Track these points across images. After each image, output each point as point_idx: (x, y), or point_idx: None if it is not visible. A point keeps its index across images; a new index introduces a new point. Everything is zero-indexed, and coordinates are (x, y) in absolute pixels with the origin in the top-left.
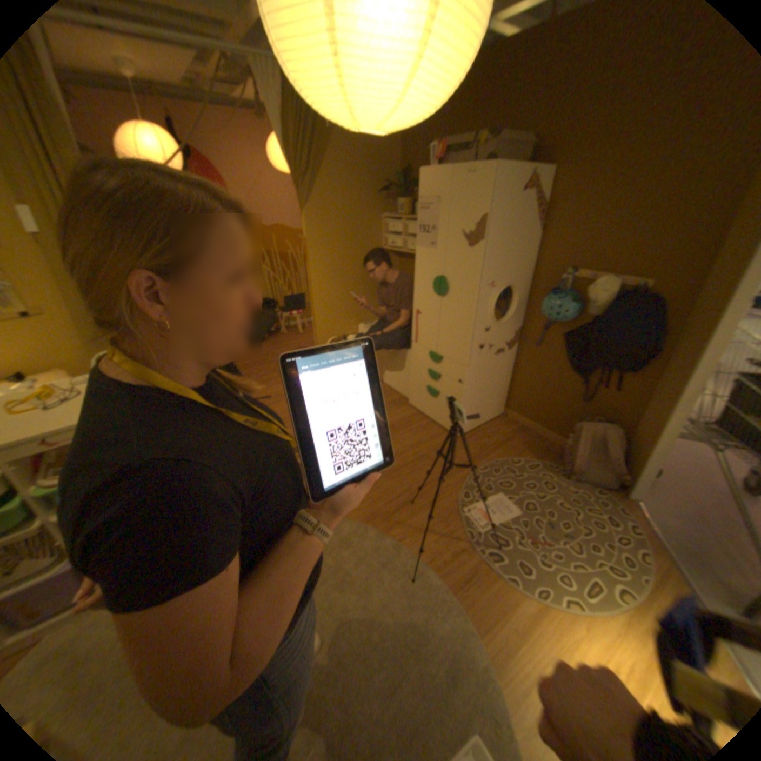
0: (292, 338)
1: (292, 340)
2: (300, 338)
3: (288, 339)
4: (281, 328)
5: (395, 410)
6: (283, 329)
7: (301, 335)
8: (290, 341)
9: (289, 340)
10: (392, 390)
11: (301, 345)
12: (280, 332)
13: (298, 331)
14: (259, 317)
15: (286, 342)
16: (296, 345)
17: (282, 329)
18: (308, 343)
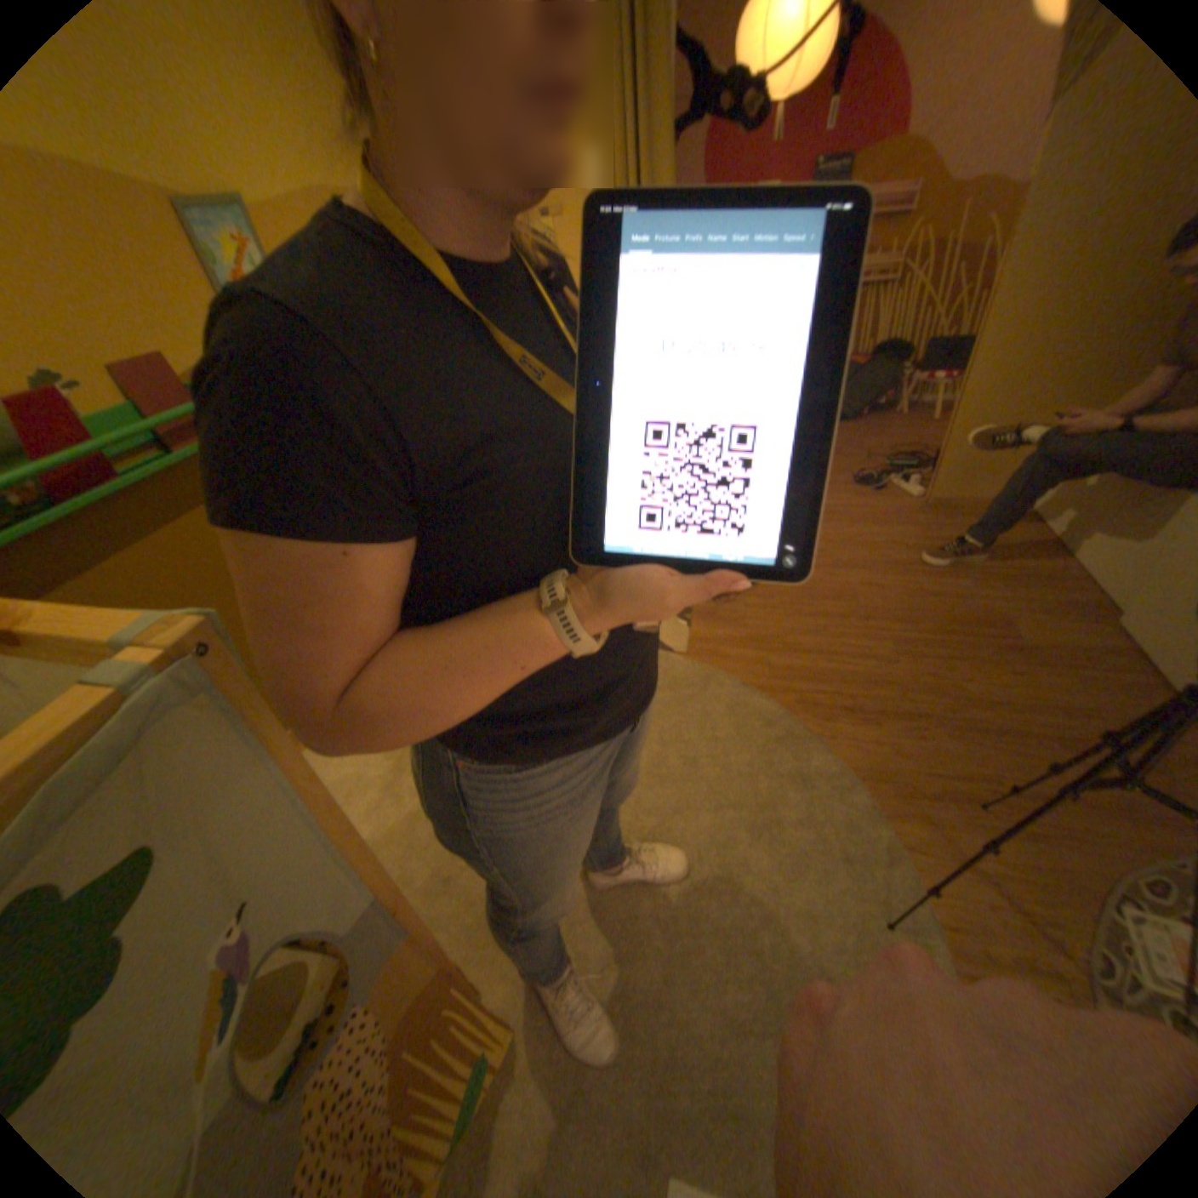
0: (916, 419)
1: (916, 422)
2: (932, 422)
3: (907, 419)
4: (904, 397)
5: (1075, 617)
6: (907, 399)
7: (939, 417)
8: (908, 424)
9: (908, 421)
10: (1096, 576)
11: (927, 435)
12: (899, 403)
13: (936, 408)
14: (871, 368)
15: (900, 423)
16: (918, 432)
17: (905, 399)
18: (944, 433)
